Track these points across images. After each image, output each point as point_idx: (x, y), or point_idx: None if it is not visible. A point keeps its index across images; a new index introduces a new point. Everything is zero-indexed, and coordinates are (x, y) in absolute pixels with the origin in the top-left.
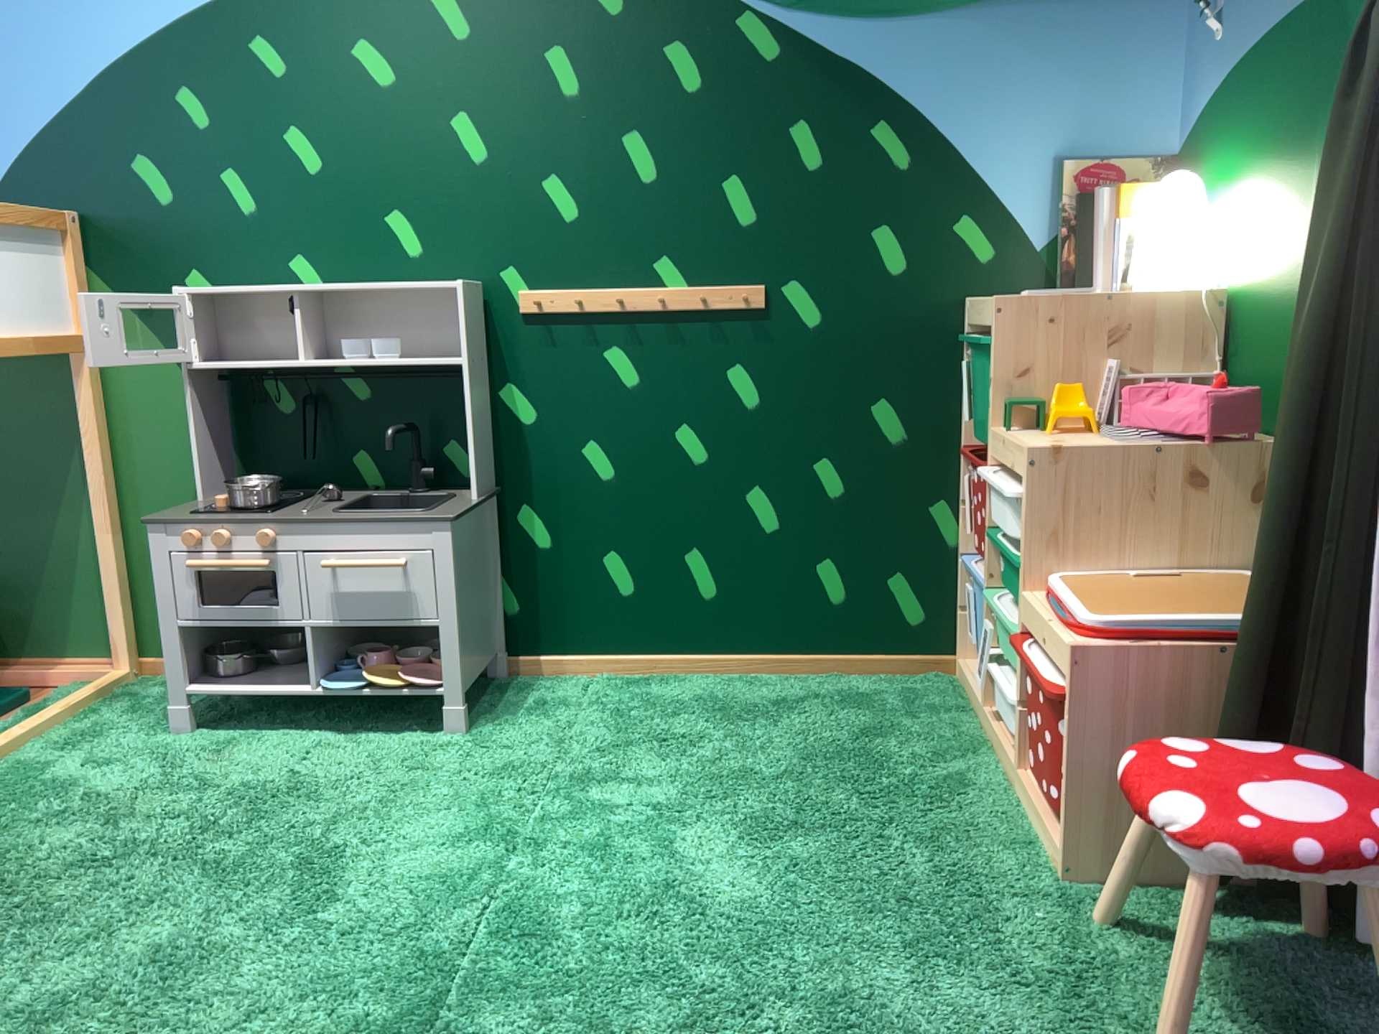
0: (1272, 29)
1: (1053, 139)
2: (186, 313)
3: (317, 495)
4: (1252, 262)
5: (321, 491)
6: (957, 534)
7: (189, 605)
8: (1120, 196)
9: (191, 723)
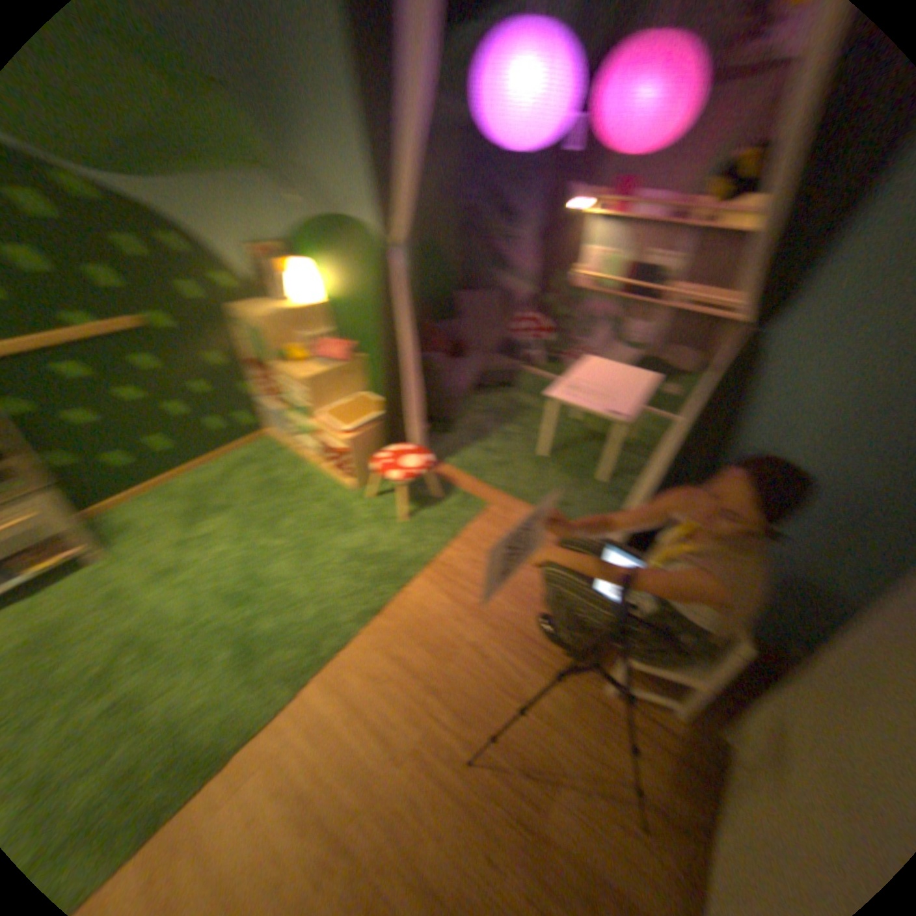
0: (317, 215)
1: (235, 235)
2: None
3: None
4: (329, 295)
5: None
6: (248, 392)
7: None
8: (273, 264)
9: None
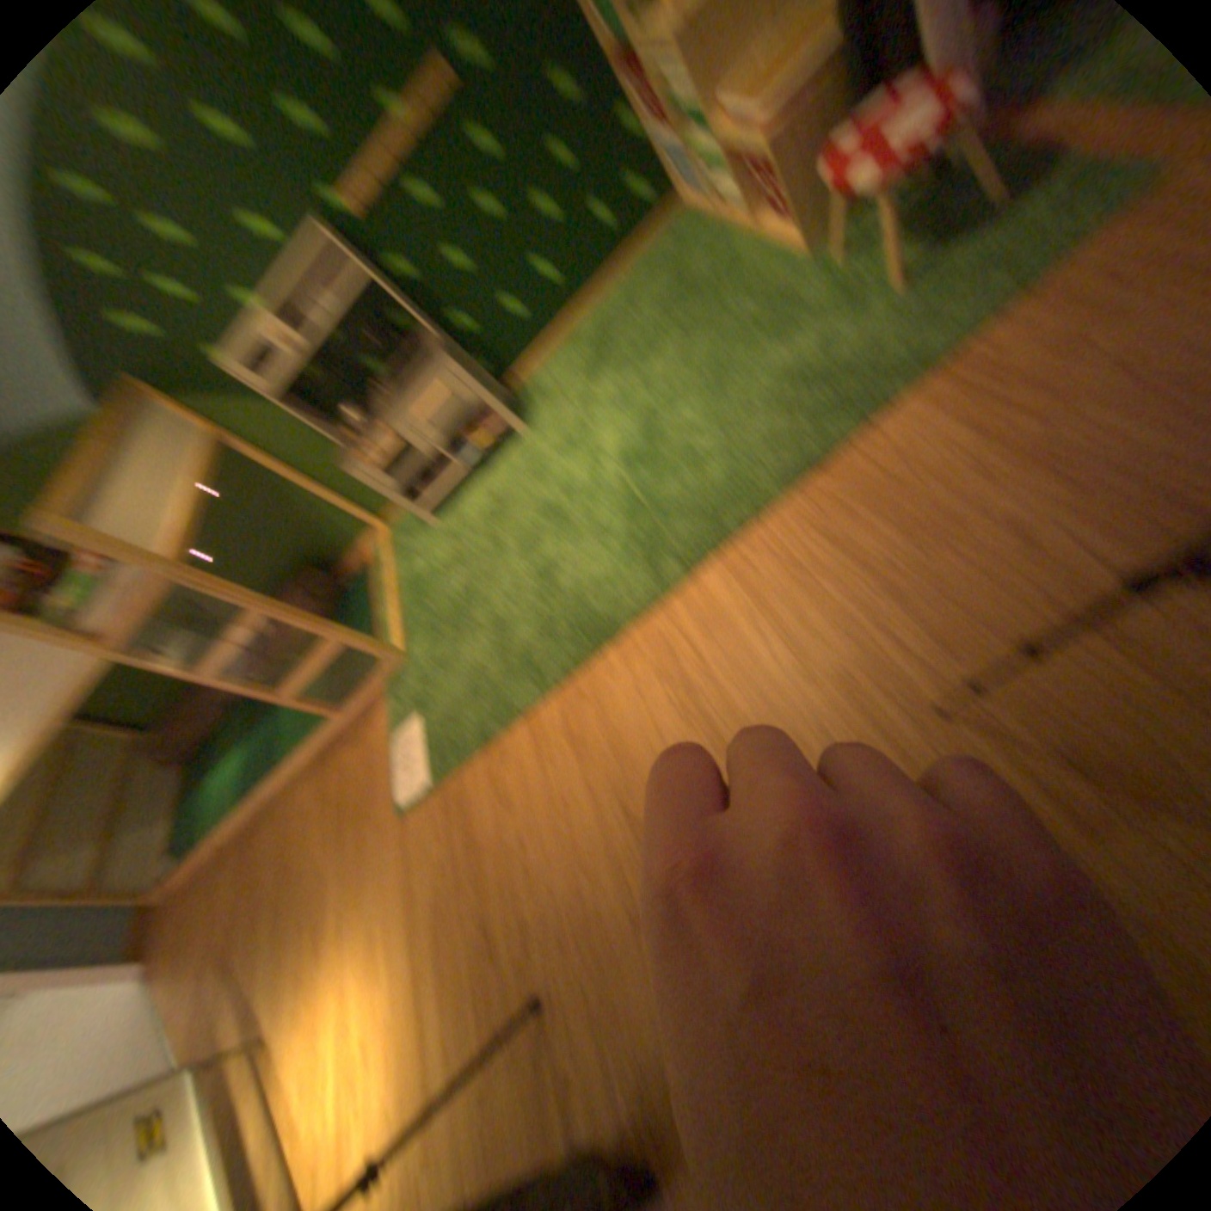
0: None
1: None
2: (224, 366)
3: (363, 390)
4: None
5: (361, 387)
6: (634, 115)
7: (379, 478)
8: None
9: (426, 514)
